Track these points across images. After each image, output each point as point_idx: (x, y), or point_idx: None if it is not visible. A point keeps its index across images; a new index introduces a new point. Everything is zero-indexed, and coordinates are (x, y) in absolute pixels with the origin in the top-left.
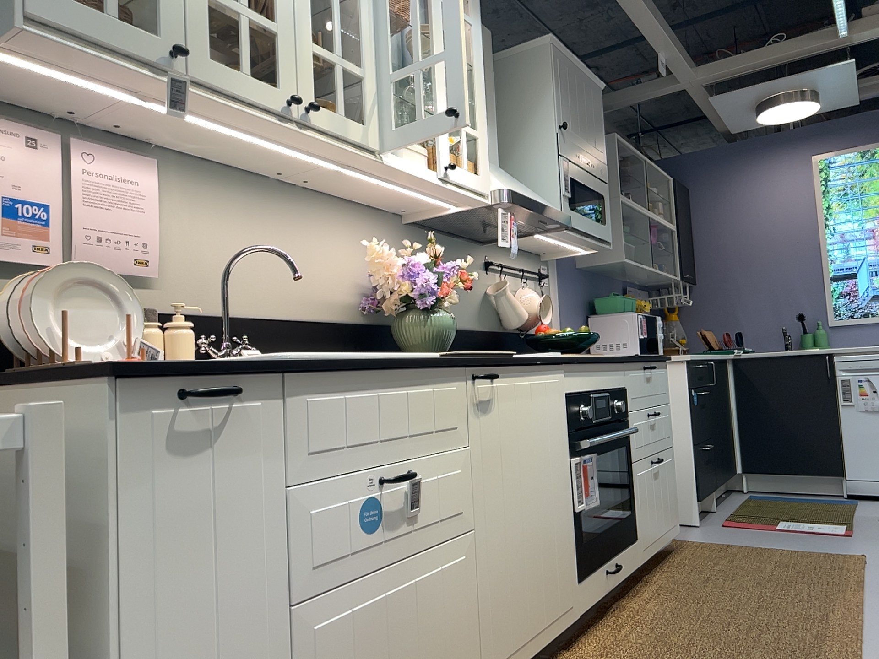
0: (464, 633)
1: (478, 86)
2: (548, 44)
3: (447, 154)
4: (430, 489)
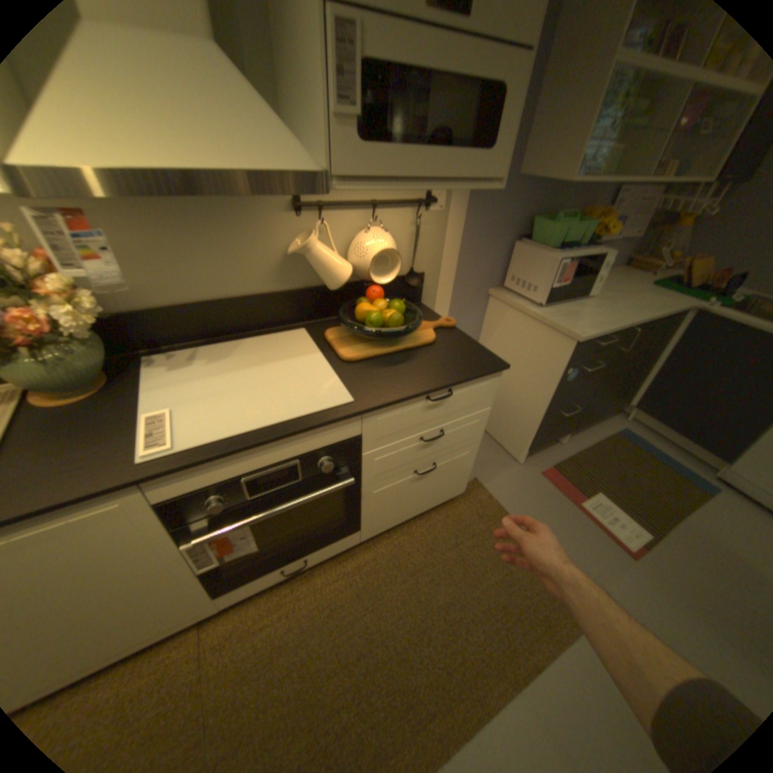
0: None
1: None
2: None
3: None
4: None
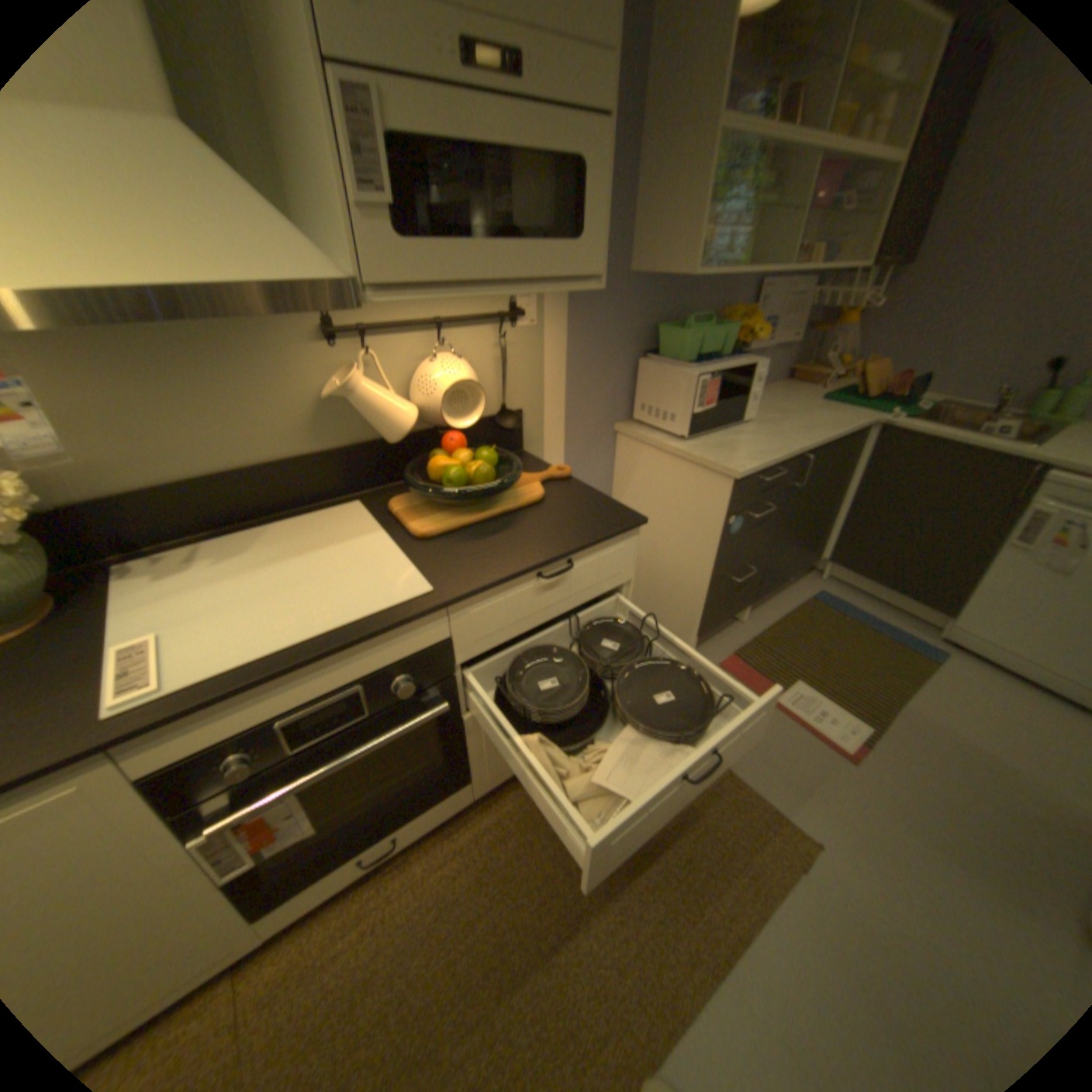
0: None
1: None
2: None
3: None
4: None
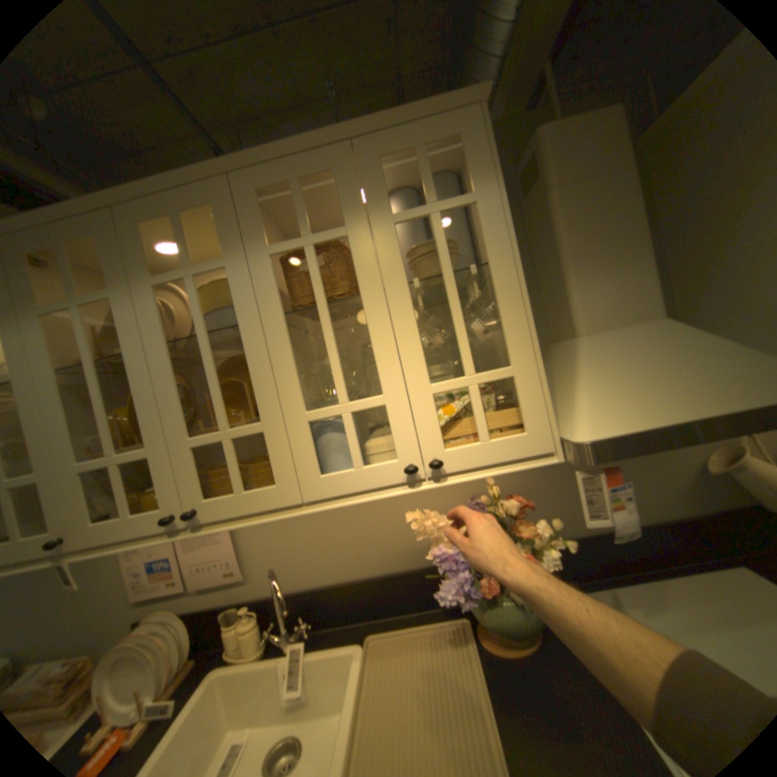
0: None
1: (501, 293)
2: None
3: (433, 442)
4: None
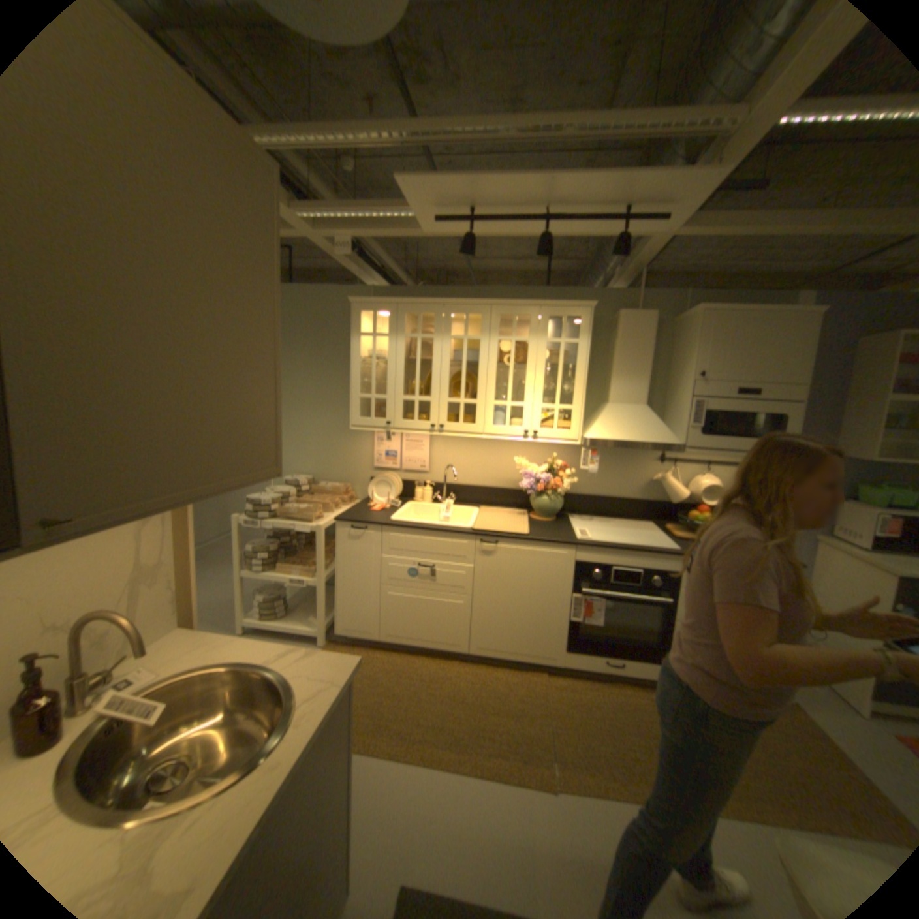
0: (459, 628)
1: (577, 379)
2: (702, 310)
3: (537, 426)
4: (446, 574)
